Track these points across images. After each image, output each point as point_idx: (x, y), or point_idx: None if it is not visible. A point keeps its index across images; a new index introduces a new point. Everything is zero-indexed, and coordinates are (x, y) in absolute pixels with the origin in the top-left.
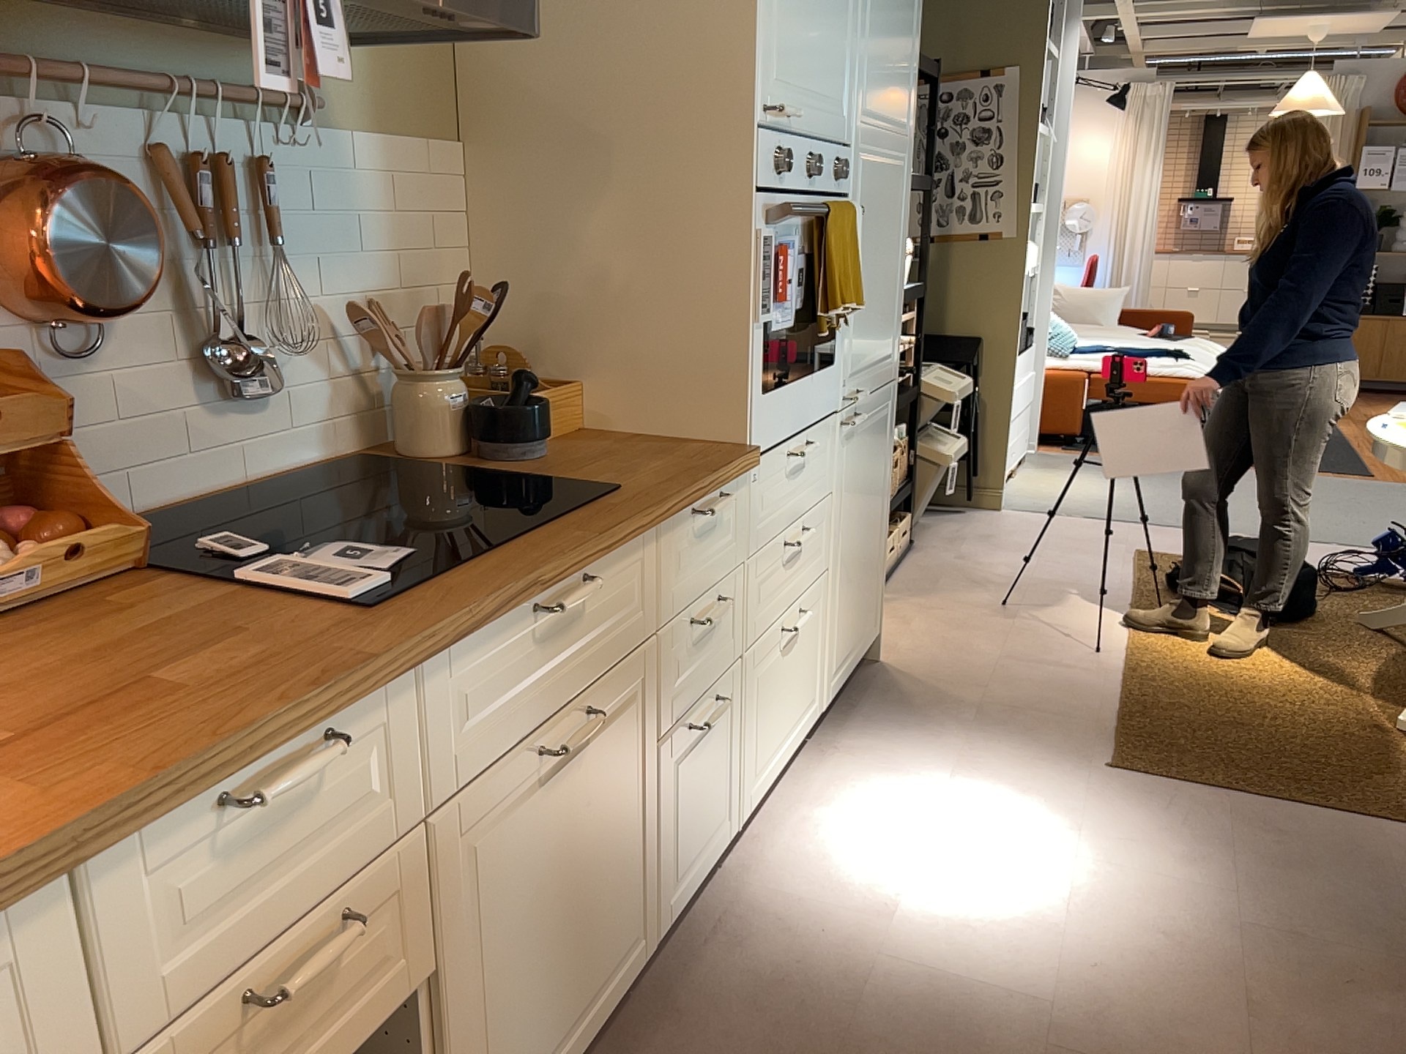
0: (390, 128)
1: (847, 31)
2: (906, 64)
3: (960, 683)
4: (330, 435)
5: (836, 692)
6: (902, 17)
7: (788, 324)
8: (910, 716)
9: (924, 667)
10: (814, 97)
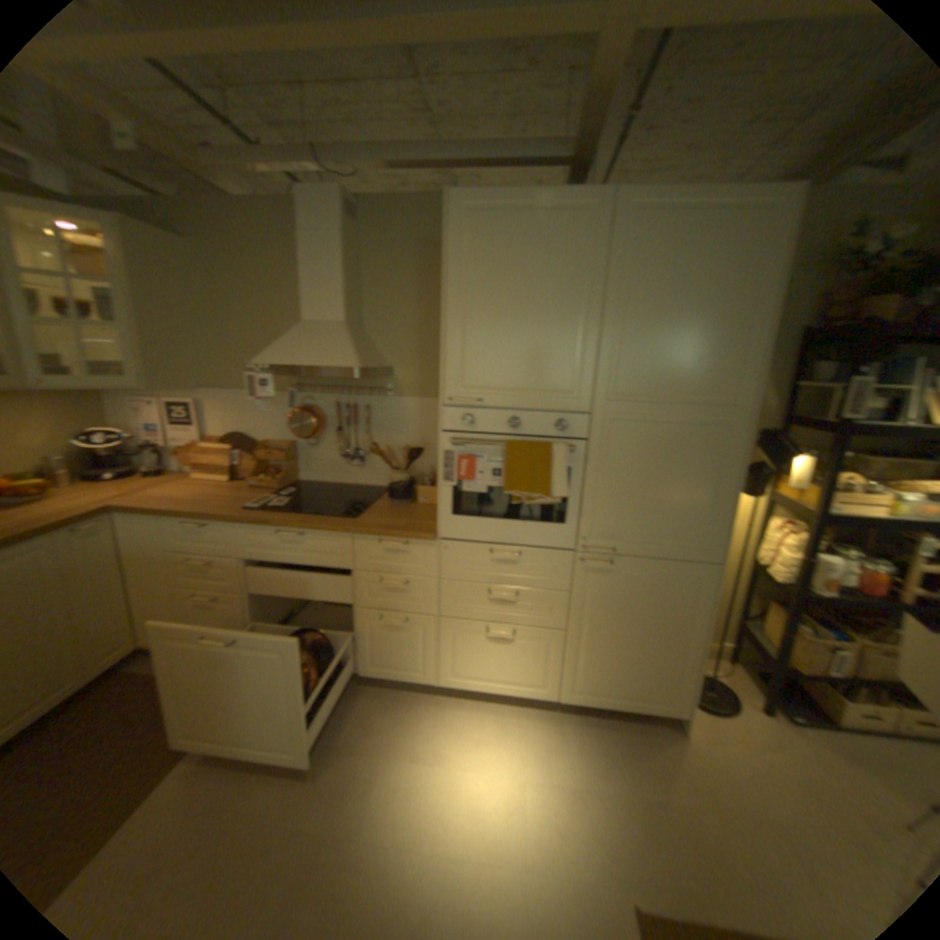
0: (426, 396)
1: (575, 352)
2: (723, 357)
3: (698, 793)
4: (388, 480)
5: (586, 707)
6: (708, 328)
7: (481, 491)
8: (623, 762)
9: (705, 768)
10: (519, 390)
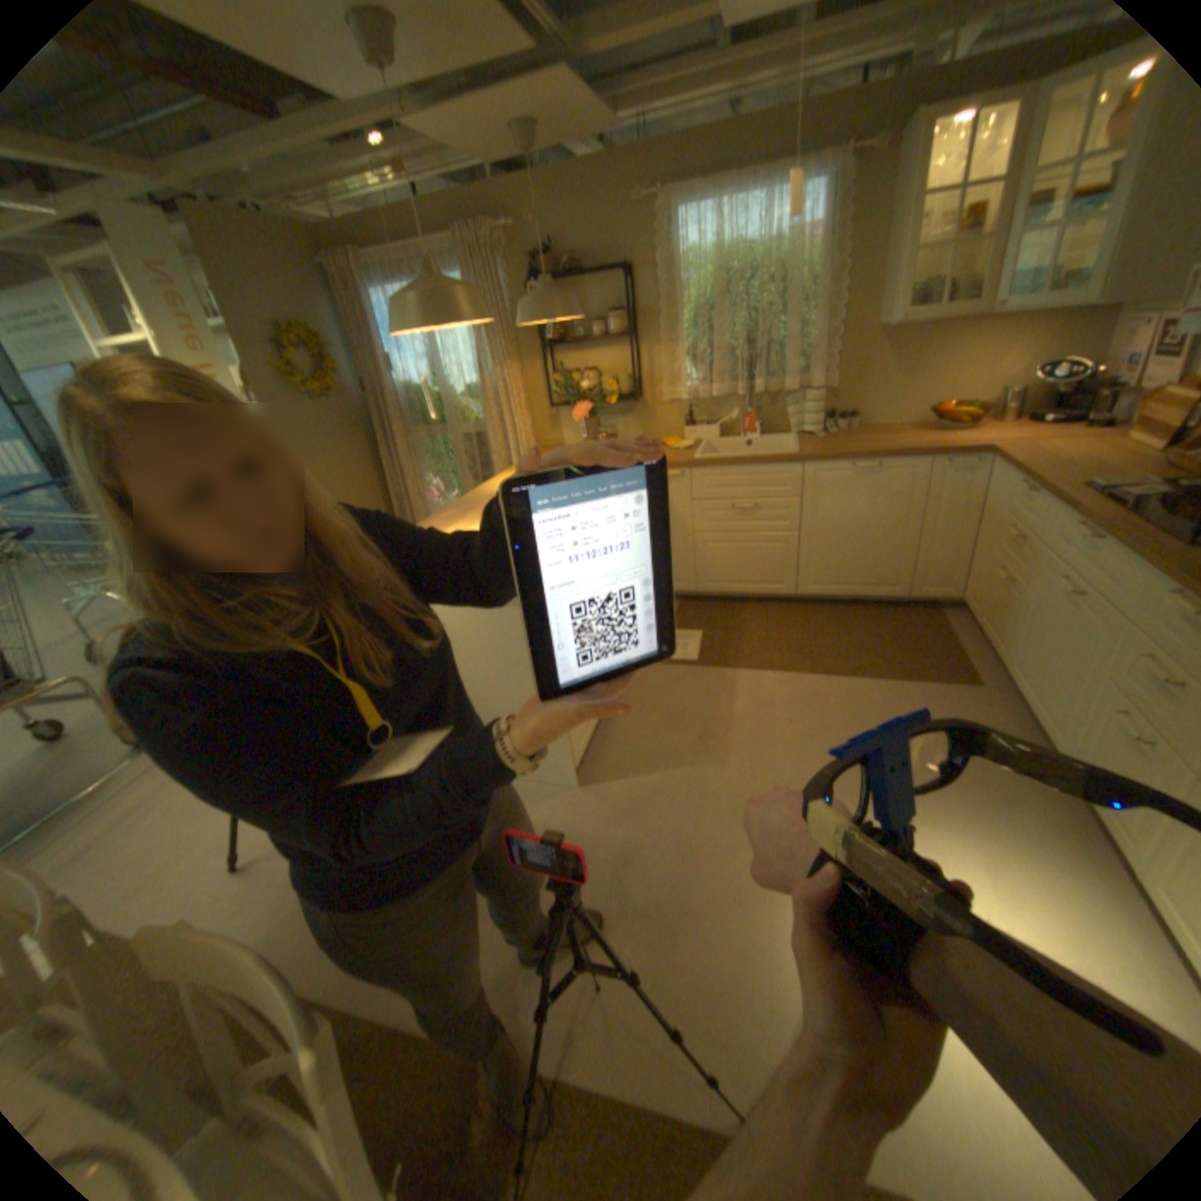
0: None
1: None
2: None
3: None
4: None
5: None
6: None
7: None
8: None
9: None
10: None
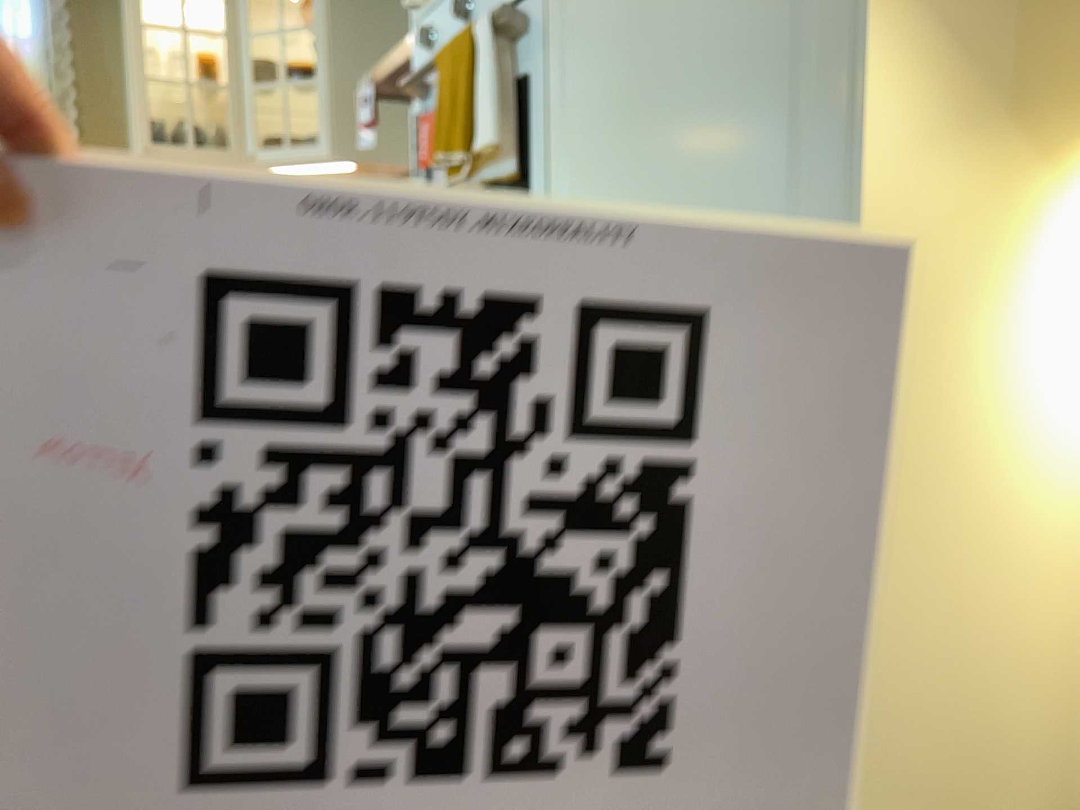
0: None
1: None
2: None
3: None
4: None
5: None
6: None
7: None
8: None
9: None
10: None
